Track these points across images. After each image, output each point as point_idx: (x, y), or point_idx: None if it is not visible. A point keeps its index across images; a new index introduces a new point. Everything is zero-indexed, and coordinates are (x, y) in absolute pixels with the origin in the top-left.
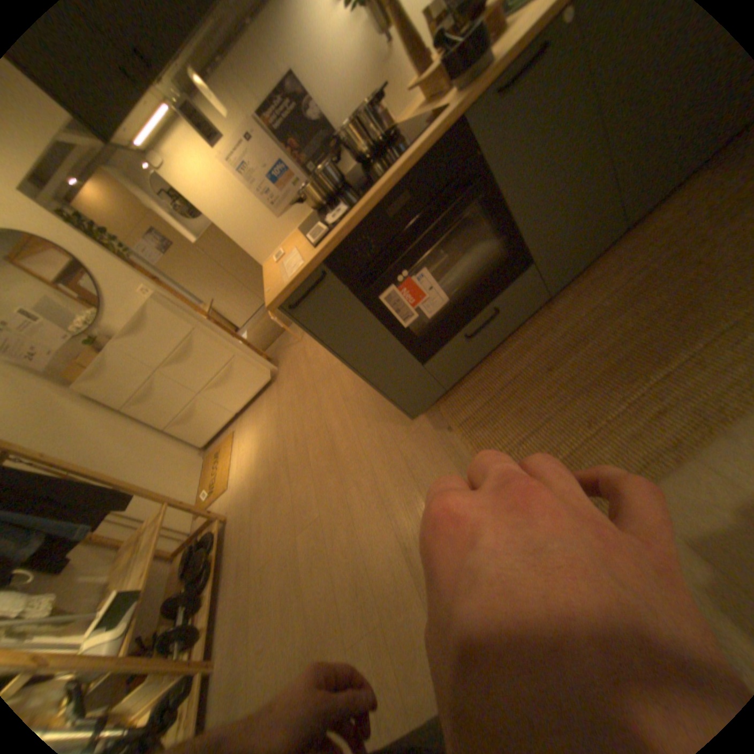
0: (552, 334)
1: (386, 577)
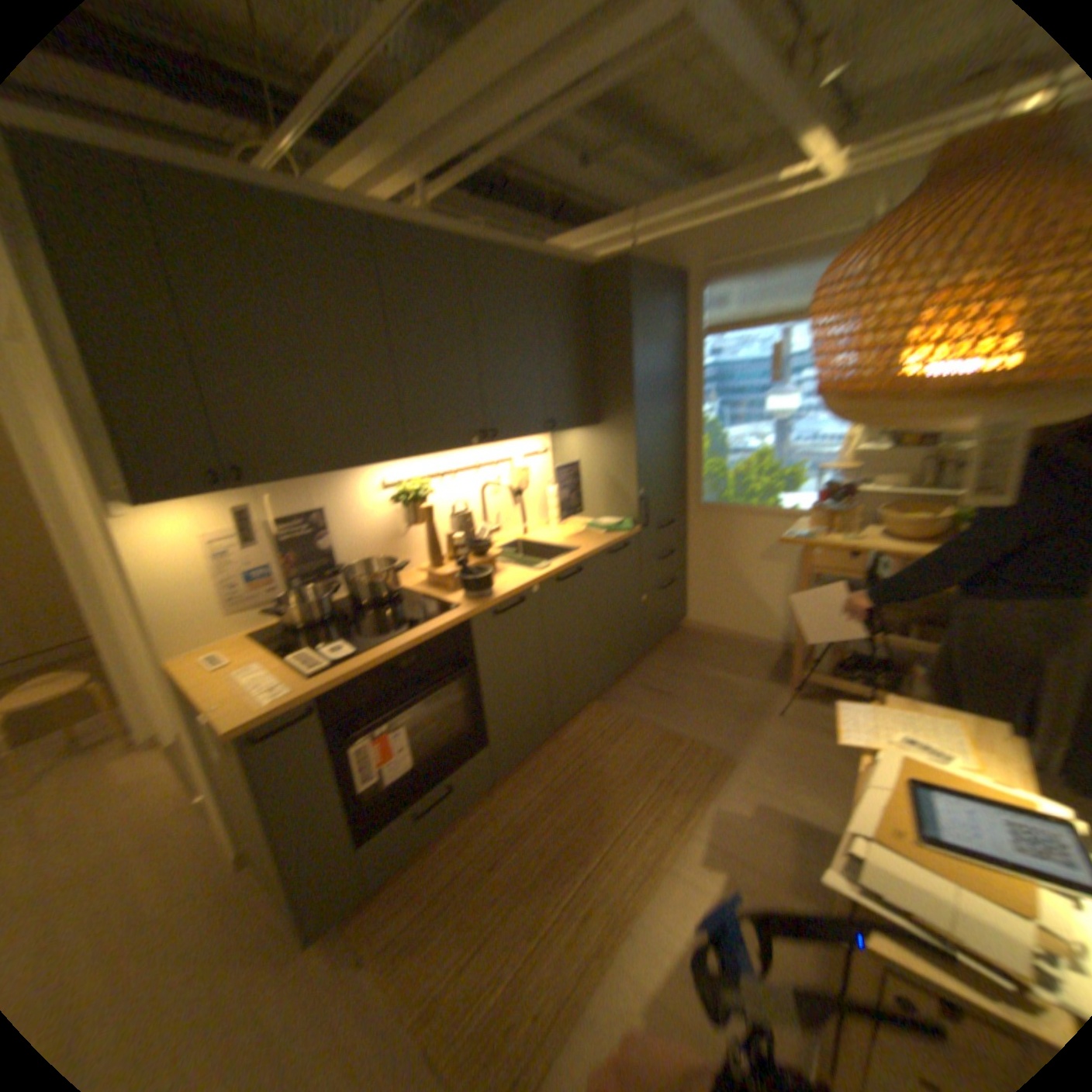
0: (494, 827)
1: None
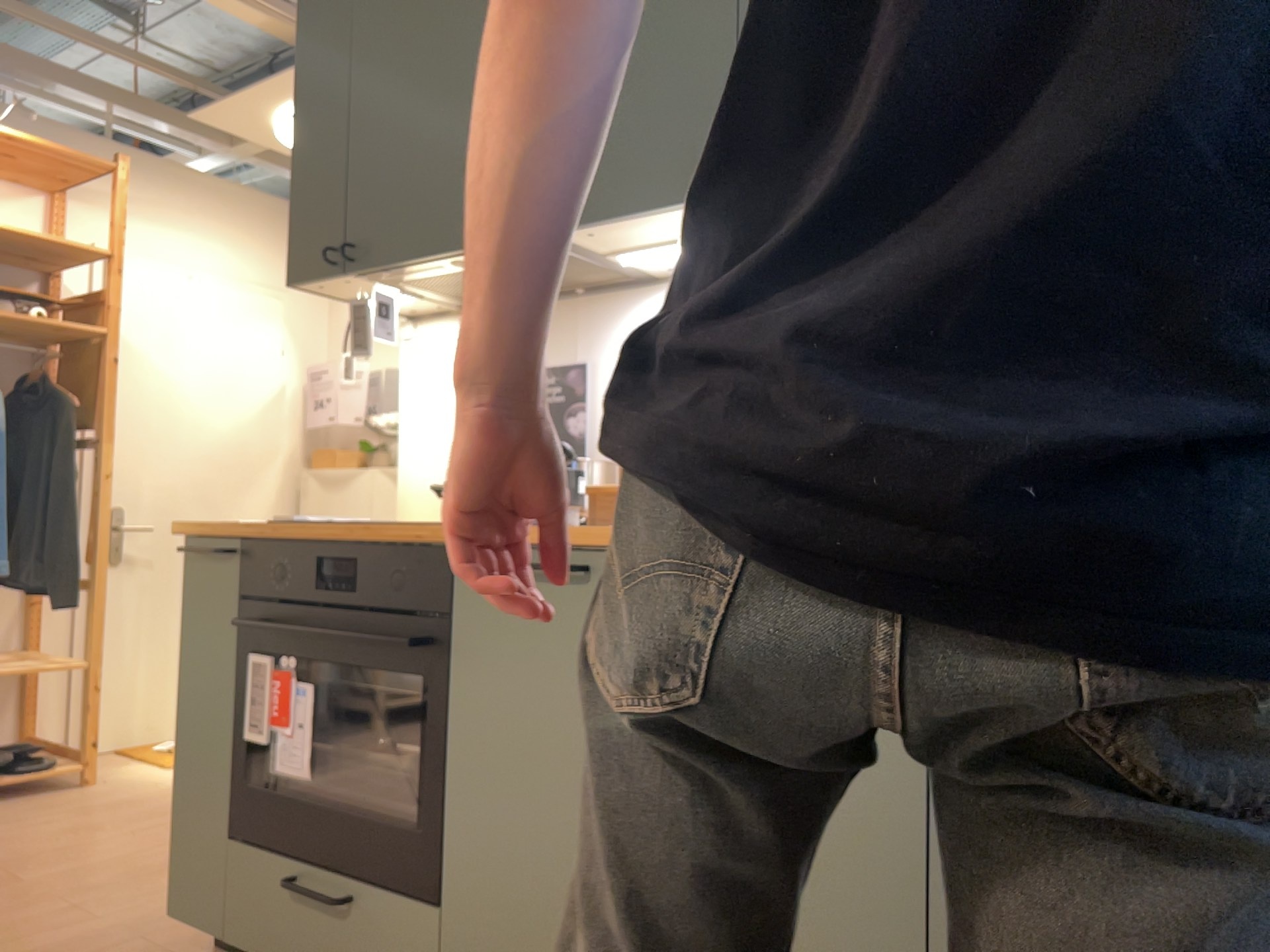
0: None
1: None
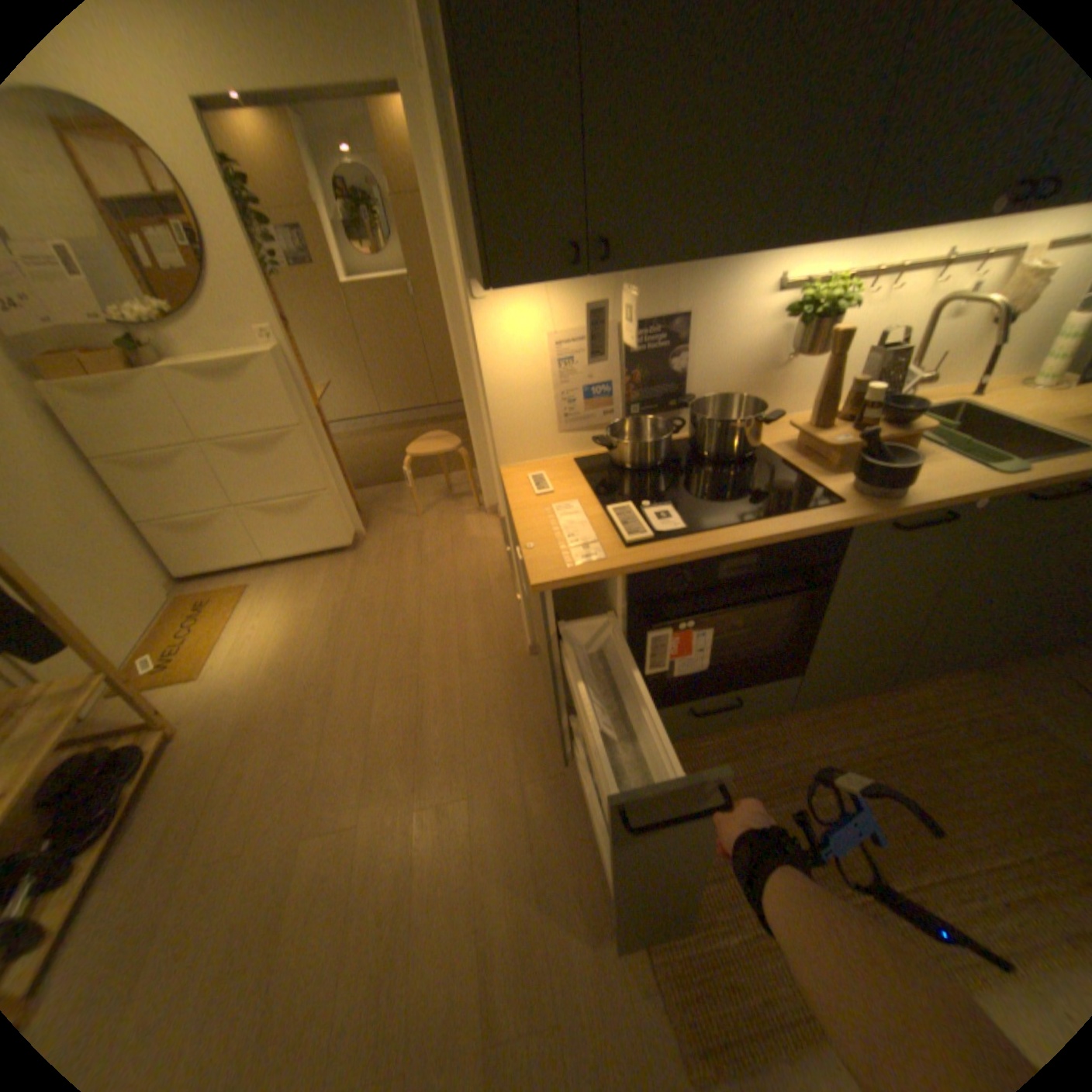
0: (772, 758)
1: (439, 1000)
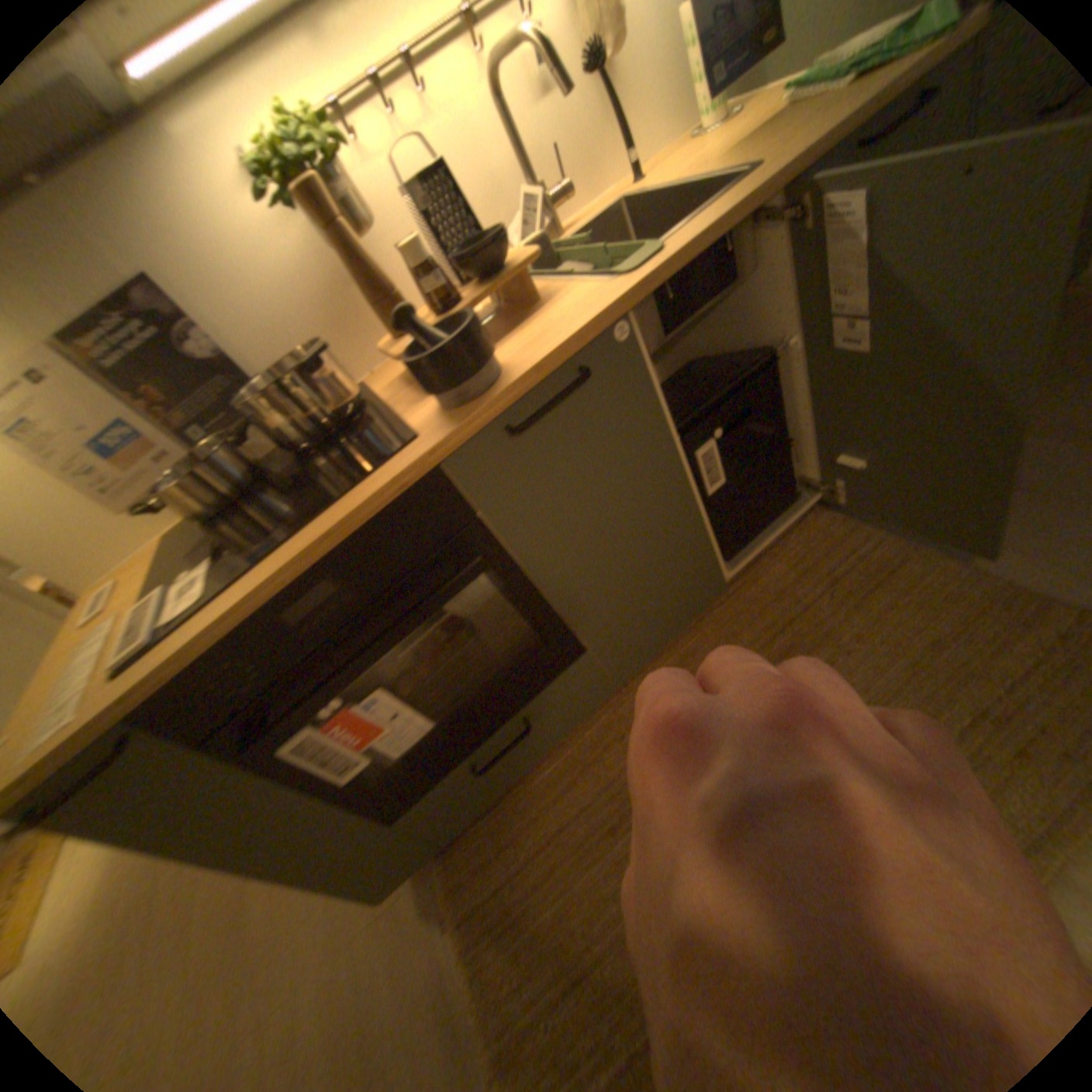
0: (622, 753)
1: None
